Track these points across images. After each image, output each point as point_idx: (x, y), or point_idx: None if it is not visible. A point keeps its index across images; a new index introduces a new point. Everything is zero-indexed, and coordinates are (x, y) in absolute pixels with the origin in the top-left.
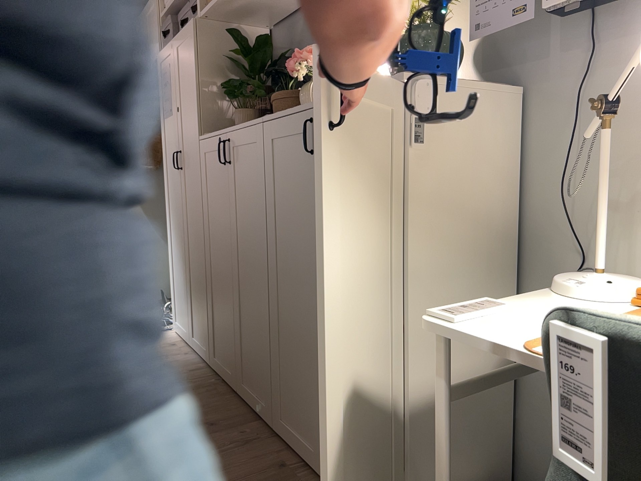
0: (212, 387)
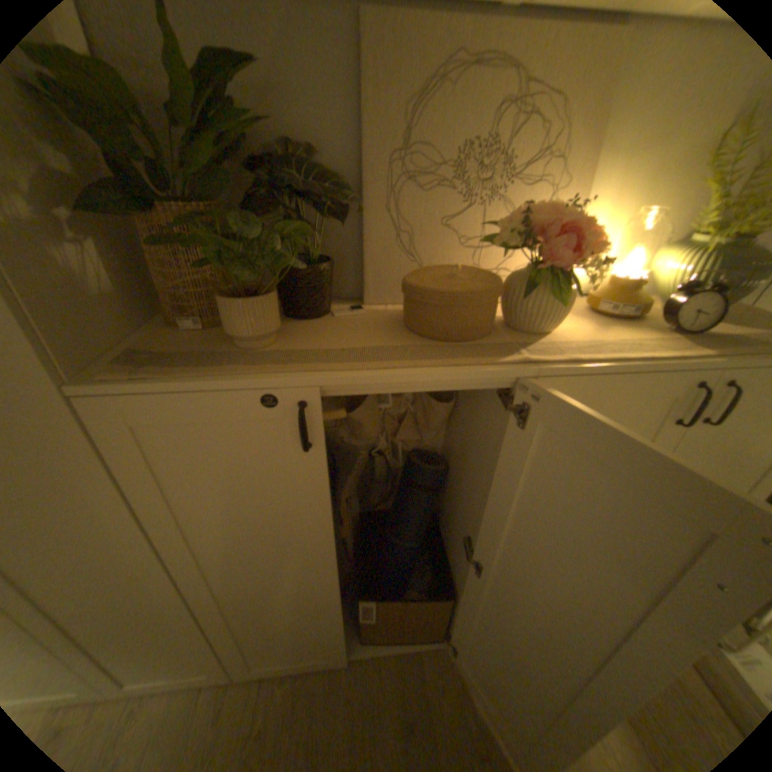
0: (297, 697)
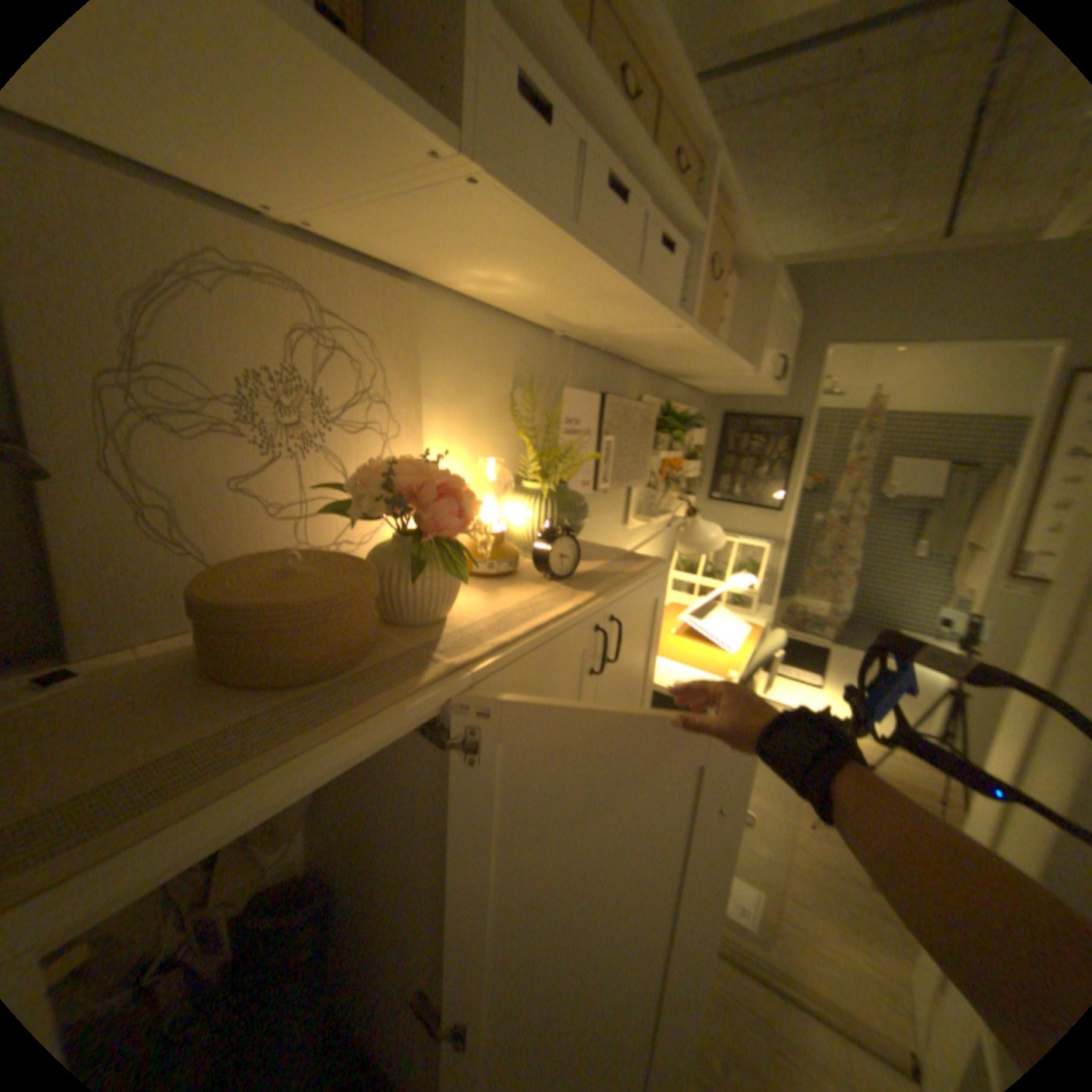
0: None
